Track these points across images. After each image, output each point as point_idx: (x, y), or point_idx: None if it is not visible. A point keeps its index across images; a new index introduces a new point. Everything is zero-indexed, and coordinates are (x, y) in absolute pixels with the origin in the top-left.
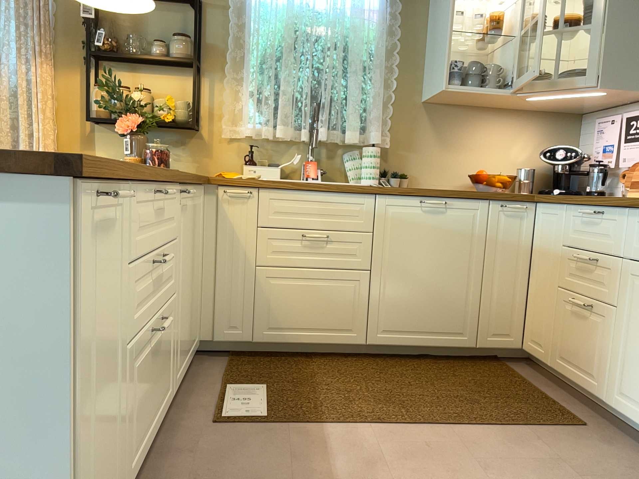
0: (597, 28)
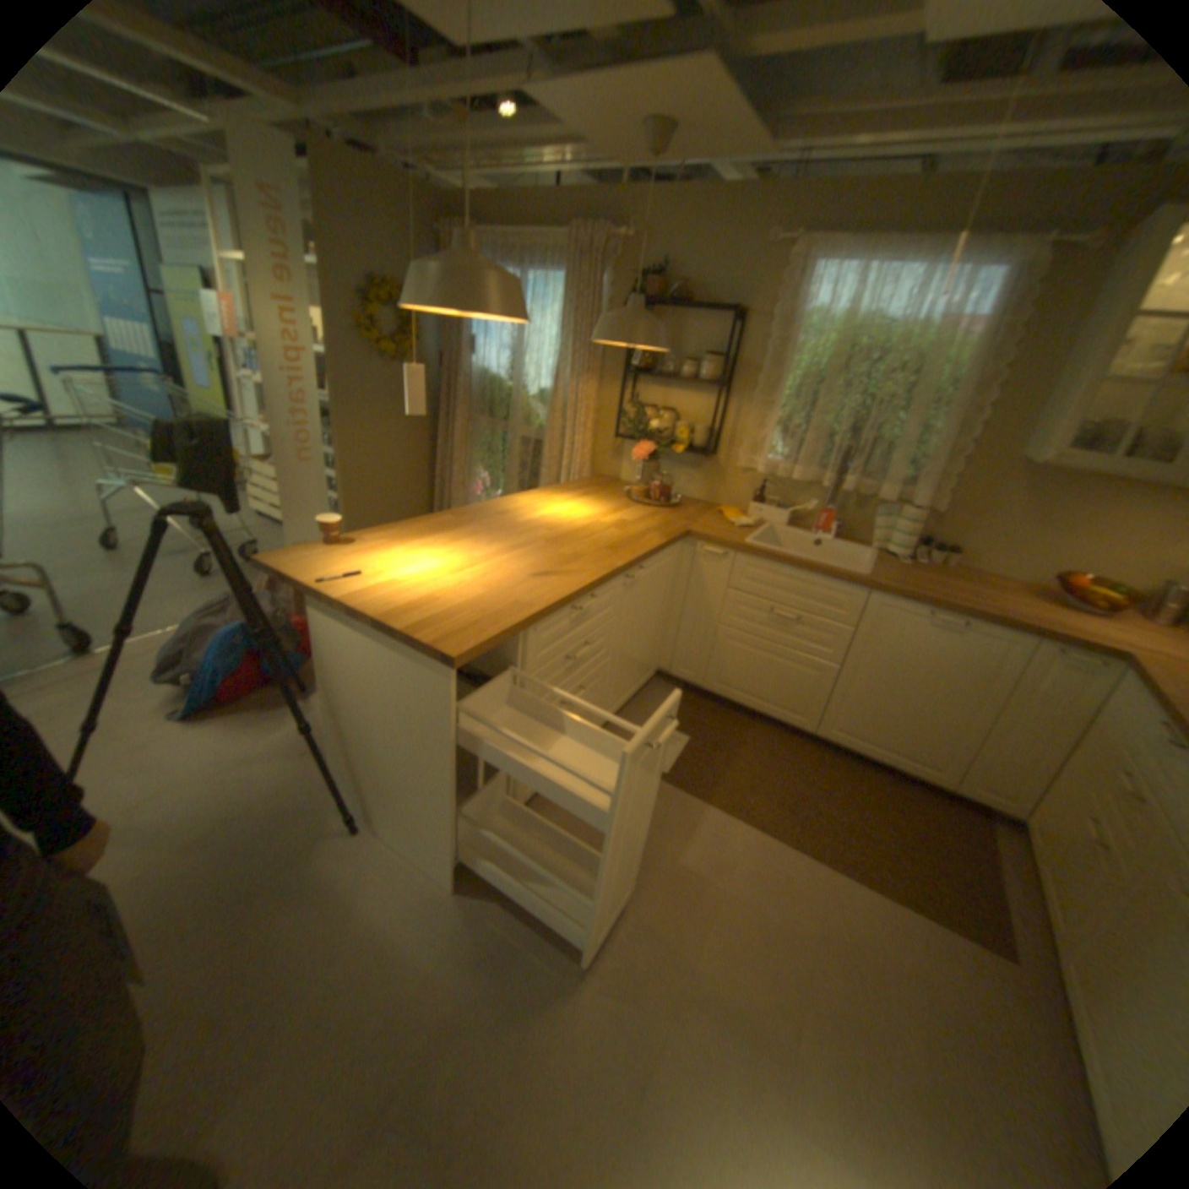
0: None
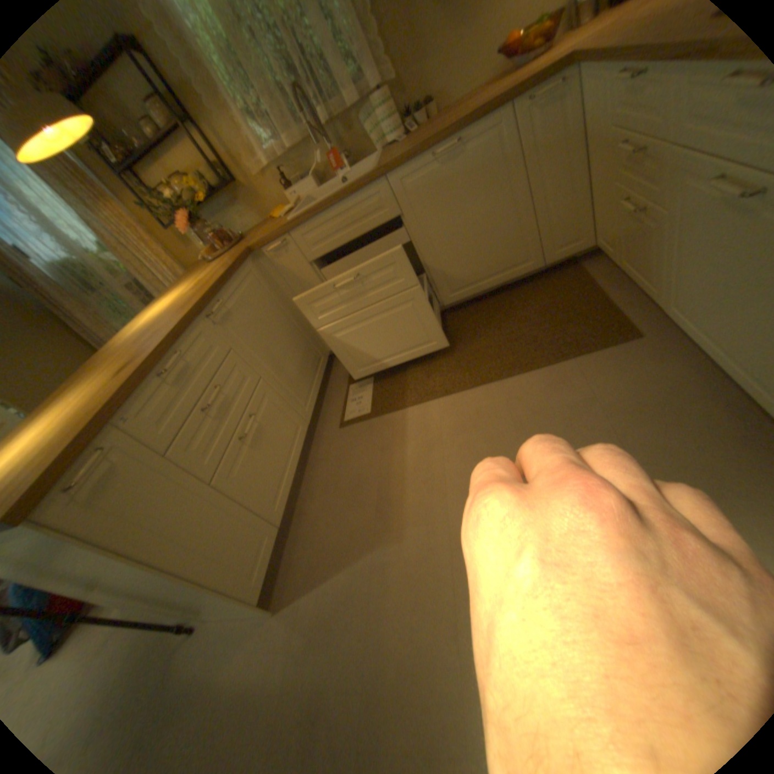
0: None
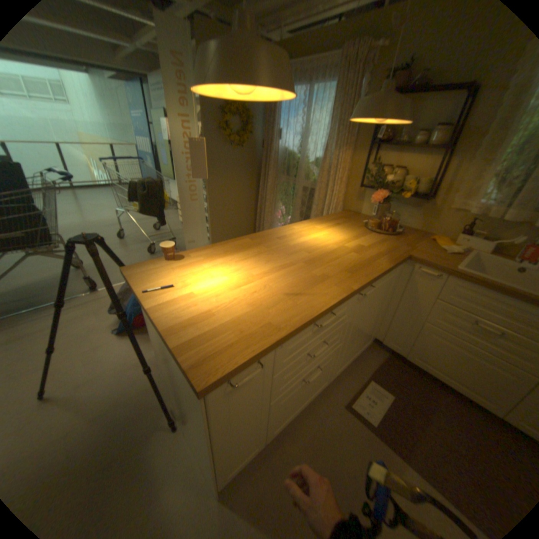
0: None
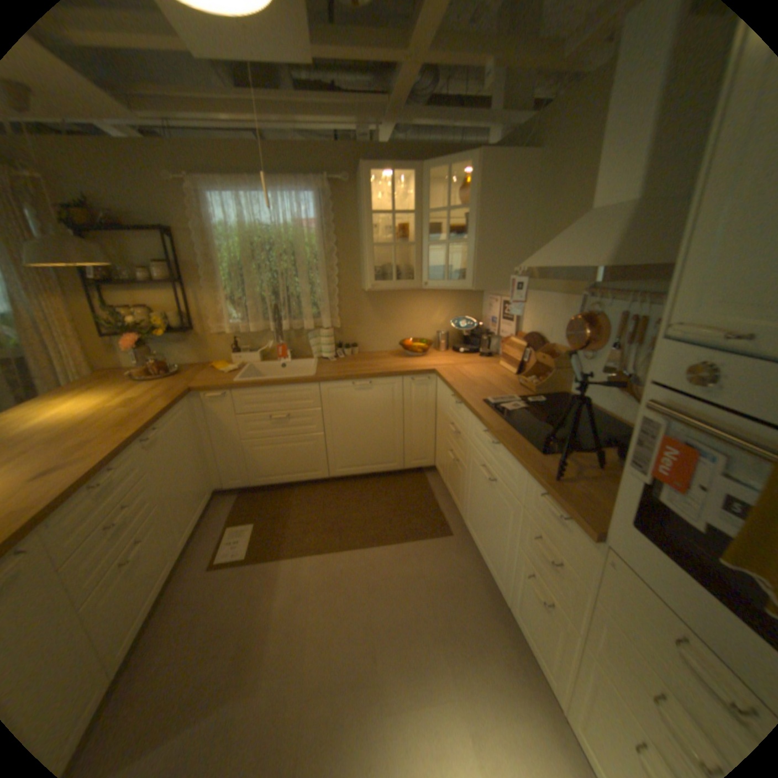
0: (471, 244)
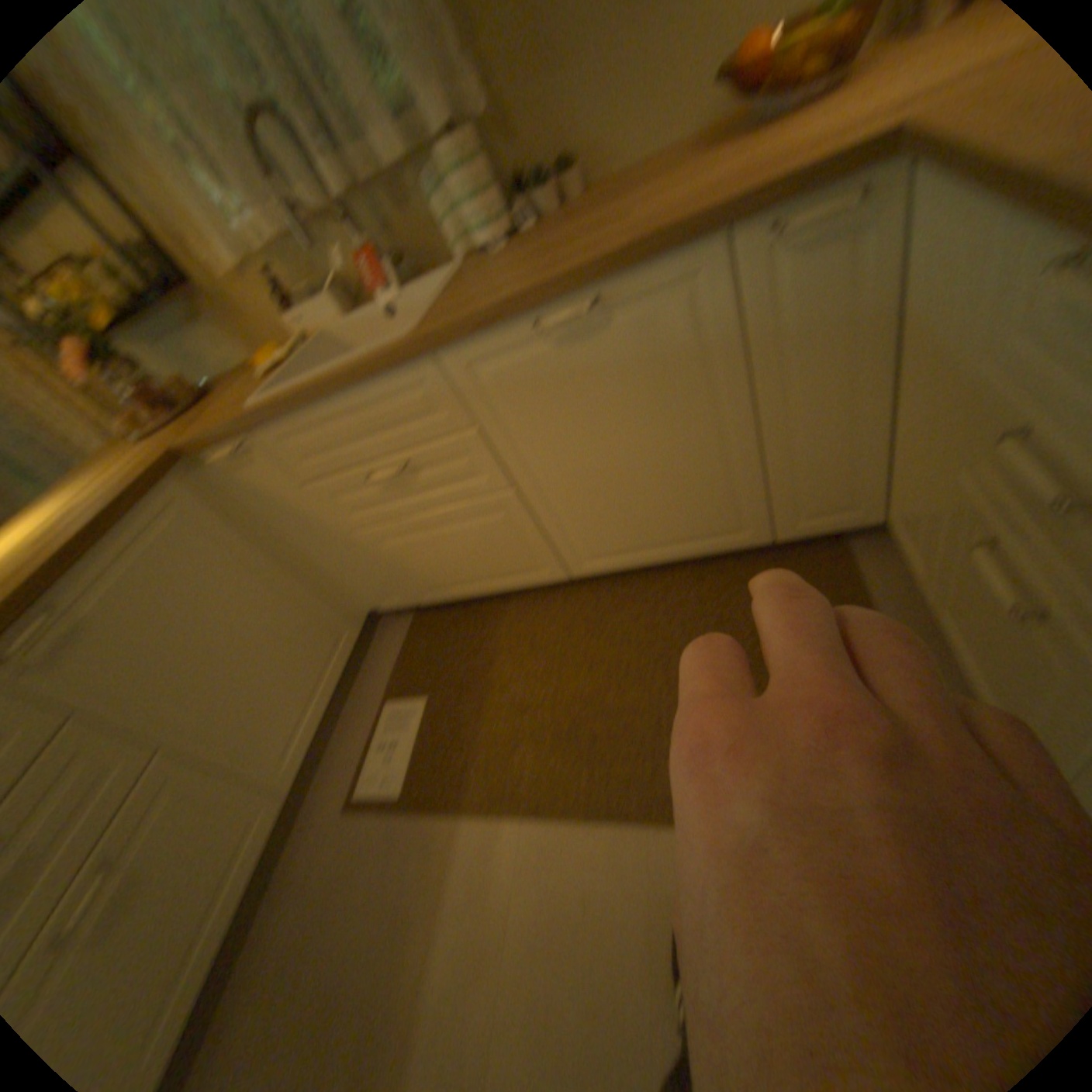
0: None
